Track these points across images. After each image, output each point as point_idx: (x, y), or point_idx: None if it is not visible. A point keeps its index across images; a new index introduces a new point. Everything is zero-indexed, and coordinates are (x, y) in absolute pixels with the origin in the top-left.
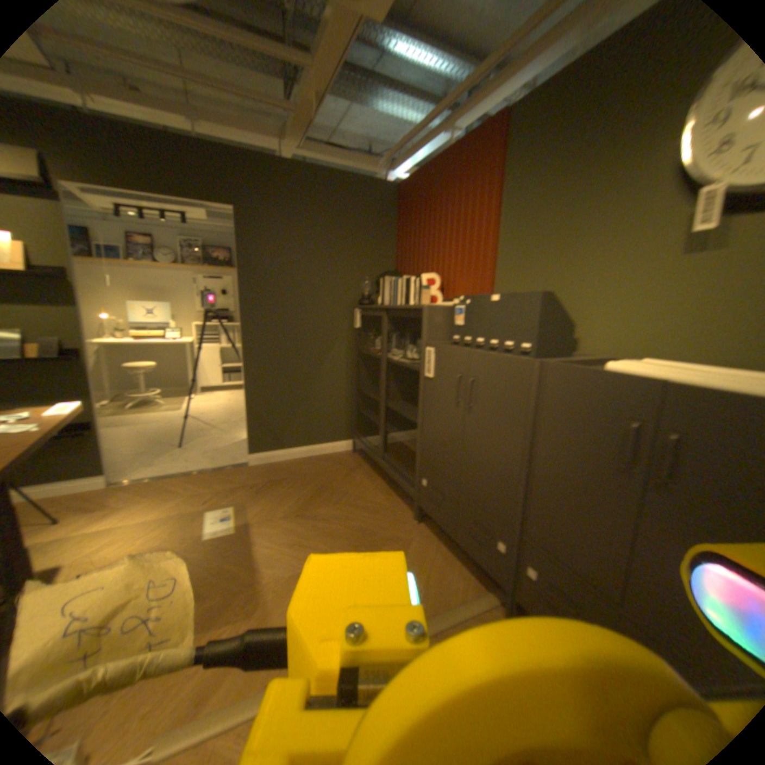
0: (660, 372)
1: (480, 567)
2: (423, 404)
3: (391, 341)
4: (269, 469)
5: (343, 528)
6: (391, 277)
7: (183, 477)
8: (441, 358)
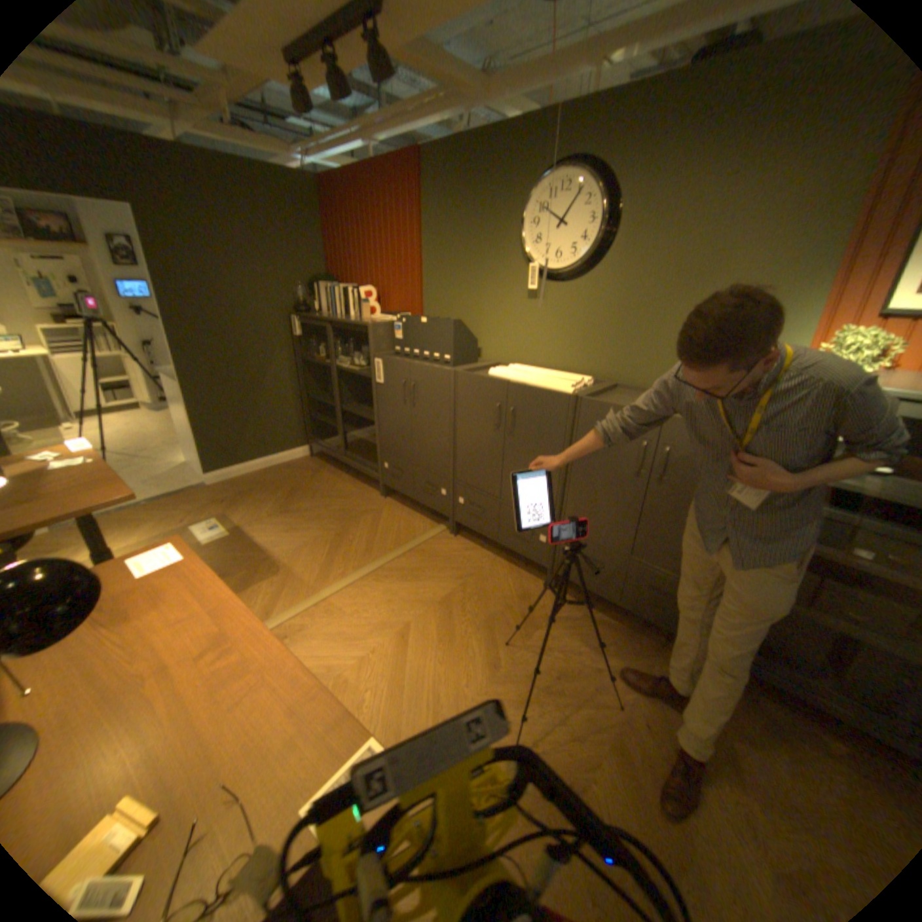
0: (511, 372)
1: (432, 509)
2: (377, 404)
3: (336, 348)
4: (232, 484)
5: (325, 512)
6: (322, 279)
7: (140, 506)
8: (388, 367)
